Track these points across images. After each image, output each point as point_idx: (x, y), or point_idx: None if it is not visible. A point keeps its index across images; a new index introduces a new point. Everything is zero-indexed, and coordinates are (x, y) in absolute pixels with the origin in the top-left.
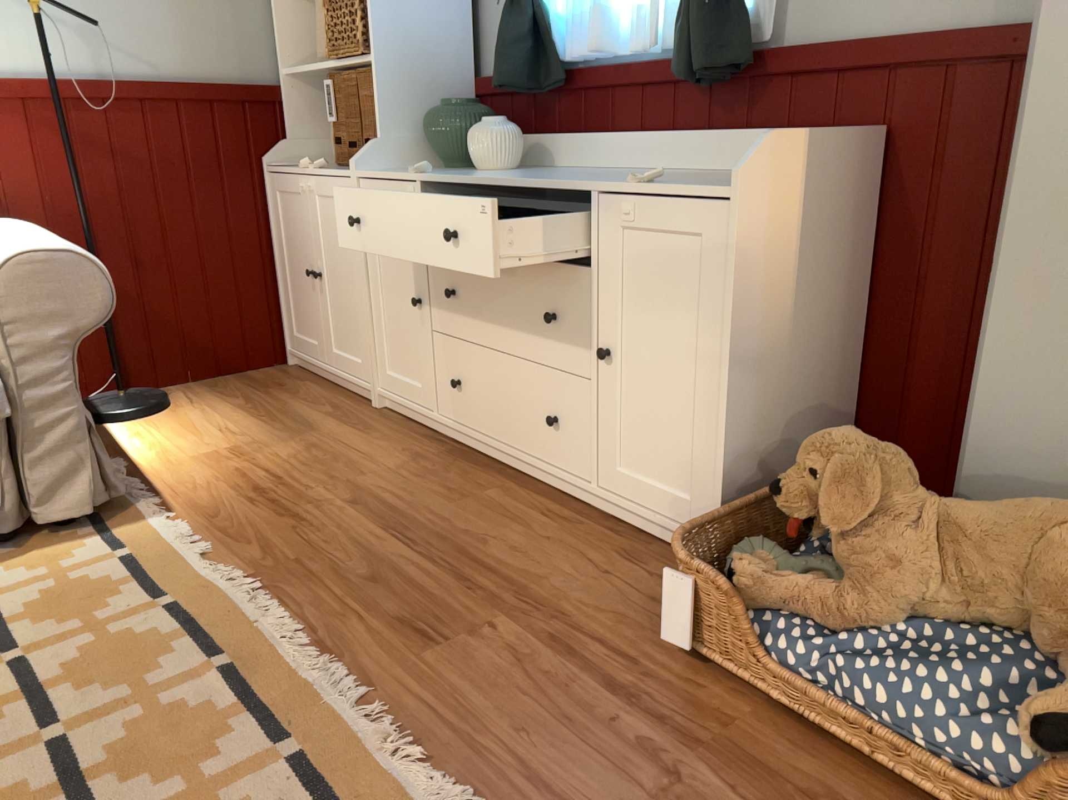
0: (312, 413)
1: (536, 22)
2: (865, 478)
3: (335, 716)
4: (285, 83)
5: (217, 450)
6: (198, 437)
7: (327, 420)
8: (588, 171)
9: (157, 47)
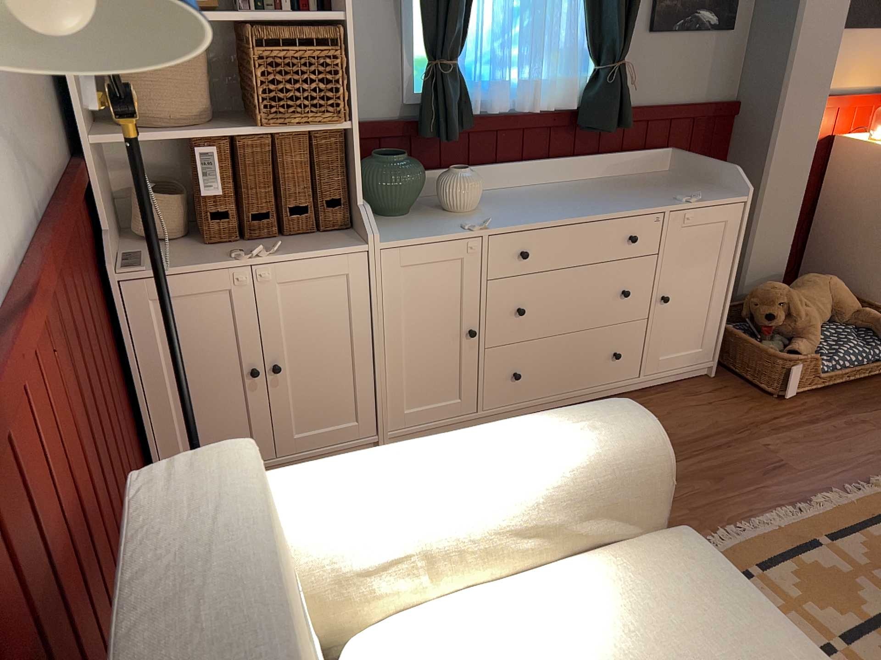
0: None
1: (461, 82)
2: (796, 297)
3: (859, 501)
4: (90, 152)
5: None
6: None
7: None
8: (512, 192)
9: (30, 138)
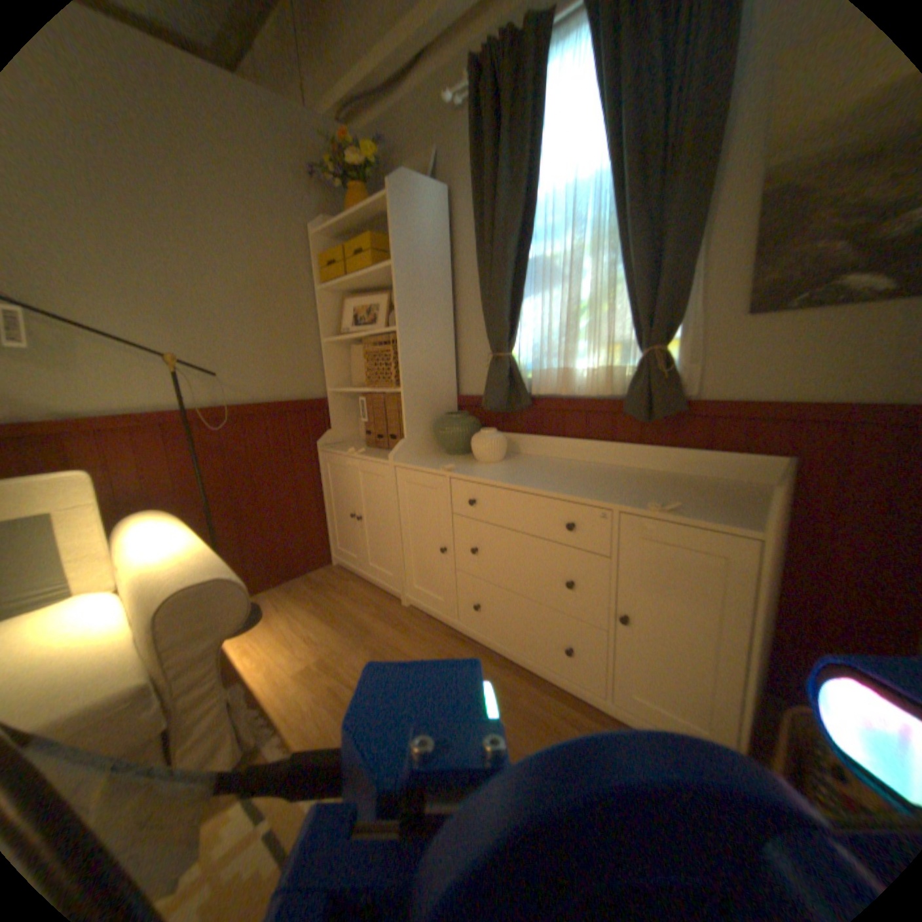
0: (364, 615)
1: (514, 369)
2: None
3: None
4: (331, 394)
5: (308, 666)
6: (290, 650)
7: (377, 623)
8: (556, 462)
9: (251, 379)
